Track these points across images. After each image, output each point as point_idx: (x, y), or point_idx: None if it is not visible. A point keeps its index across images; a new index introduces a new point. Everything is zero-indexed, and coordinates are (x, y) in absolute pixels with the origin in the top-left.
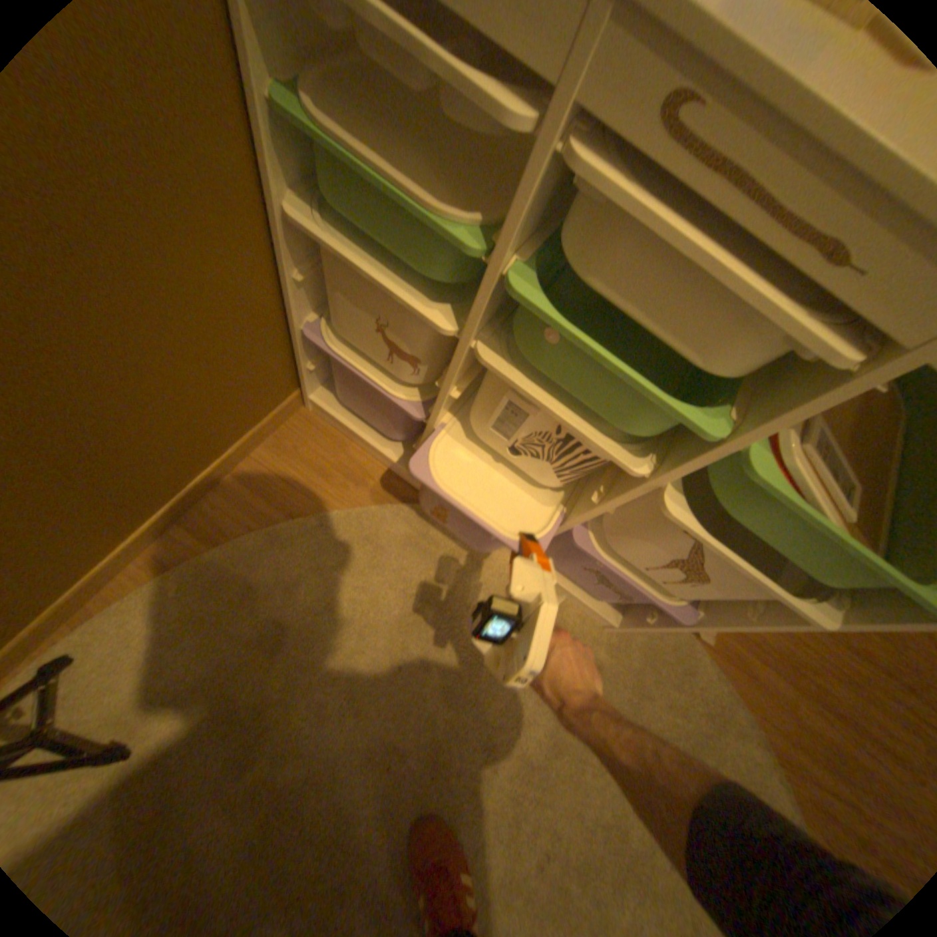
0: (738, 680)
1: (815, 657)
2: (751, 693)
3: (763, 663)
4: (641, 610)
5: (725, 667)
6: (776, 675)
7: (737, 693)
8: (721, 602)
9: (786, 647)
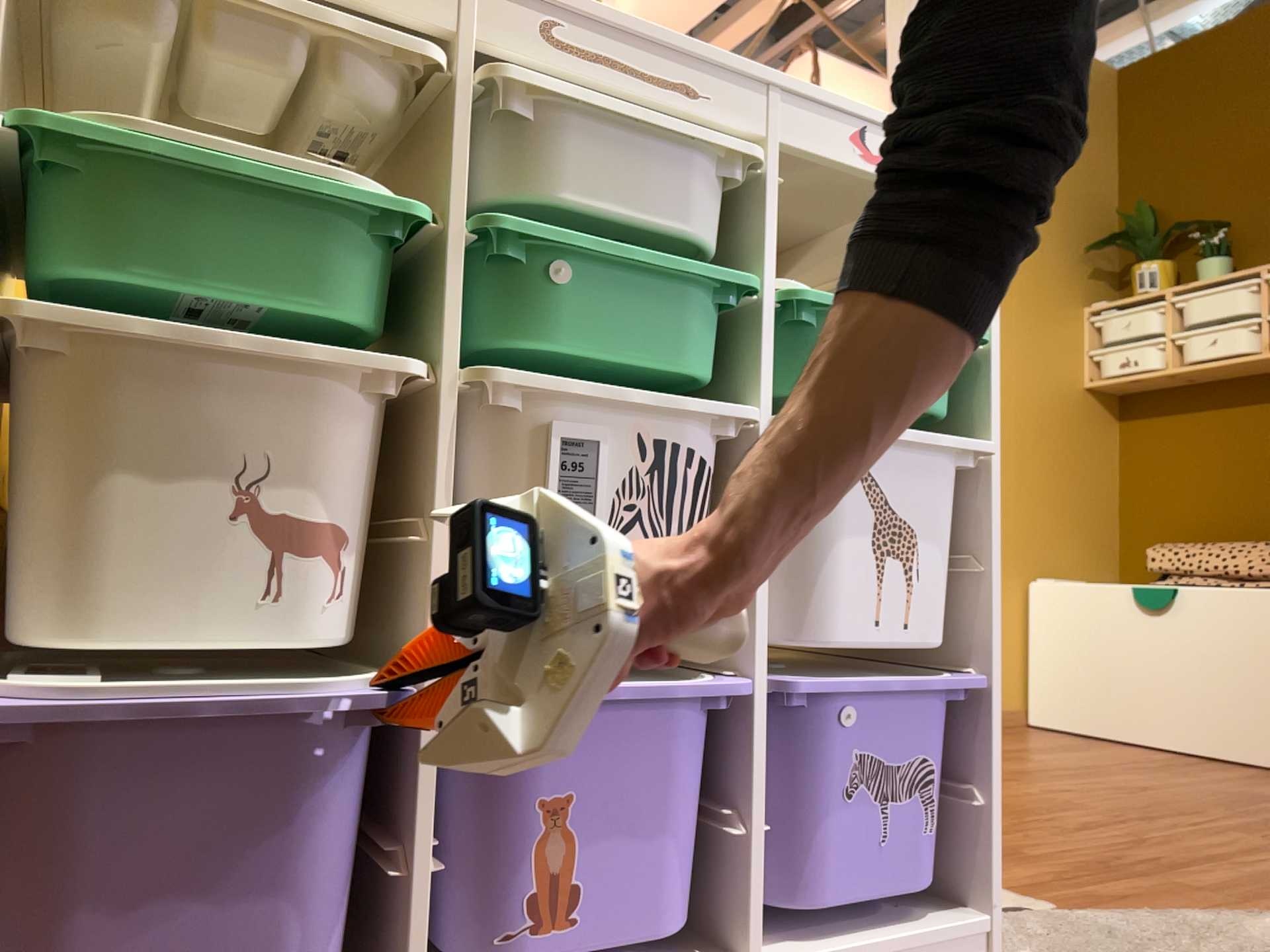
0: (1116, 901)
1: (1080, 845)
2: (1142, 898)
3: (1085, 877)
4: (952, 853)
5: (1089, 903)
6: (1109, 875)
7: (1141, 904)
8: (949, 651)
9: (1059, 857)
